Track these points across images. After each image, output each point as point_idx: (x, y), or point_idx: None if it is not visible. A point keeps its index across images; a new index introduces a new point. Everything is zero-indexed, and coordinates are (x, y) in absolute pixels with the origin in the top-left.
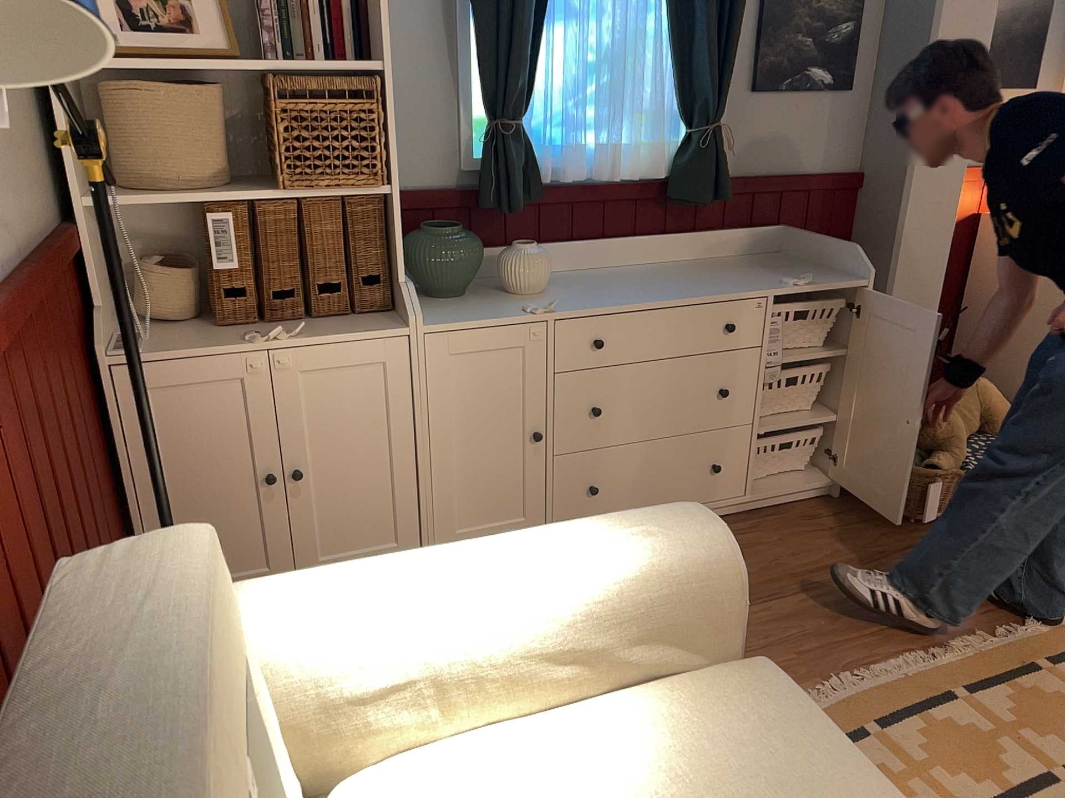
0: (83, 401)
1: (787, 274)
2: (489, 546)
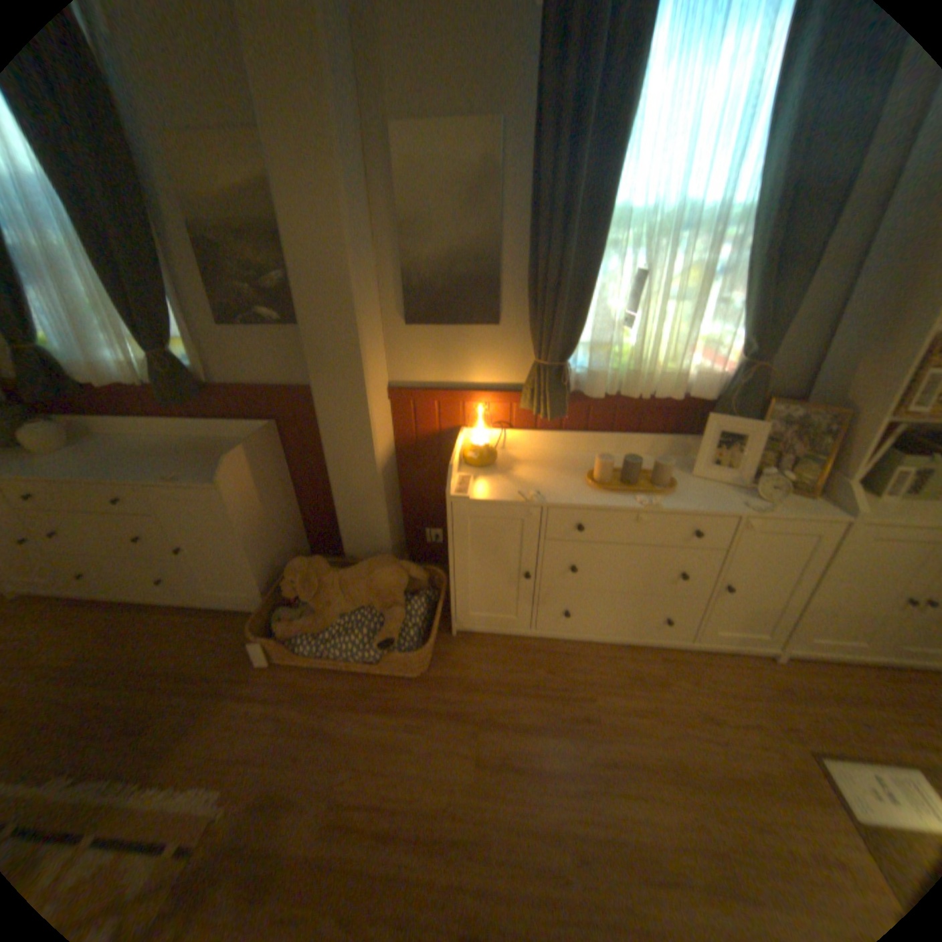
0: None
1: (195, 467)
2: None
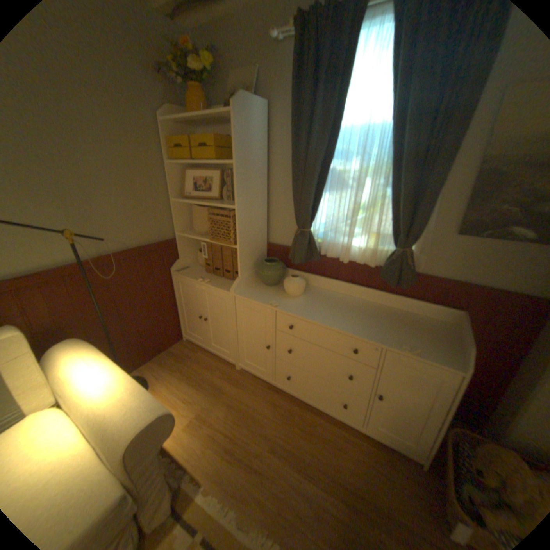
0: (158, 281)
1: (421, 341)
2: (111, 377)
